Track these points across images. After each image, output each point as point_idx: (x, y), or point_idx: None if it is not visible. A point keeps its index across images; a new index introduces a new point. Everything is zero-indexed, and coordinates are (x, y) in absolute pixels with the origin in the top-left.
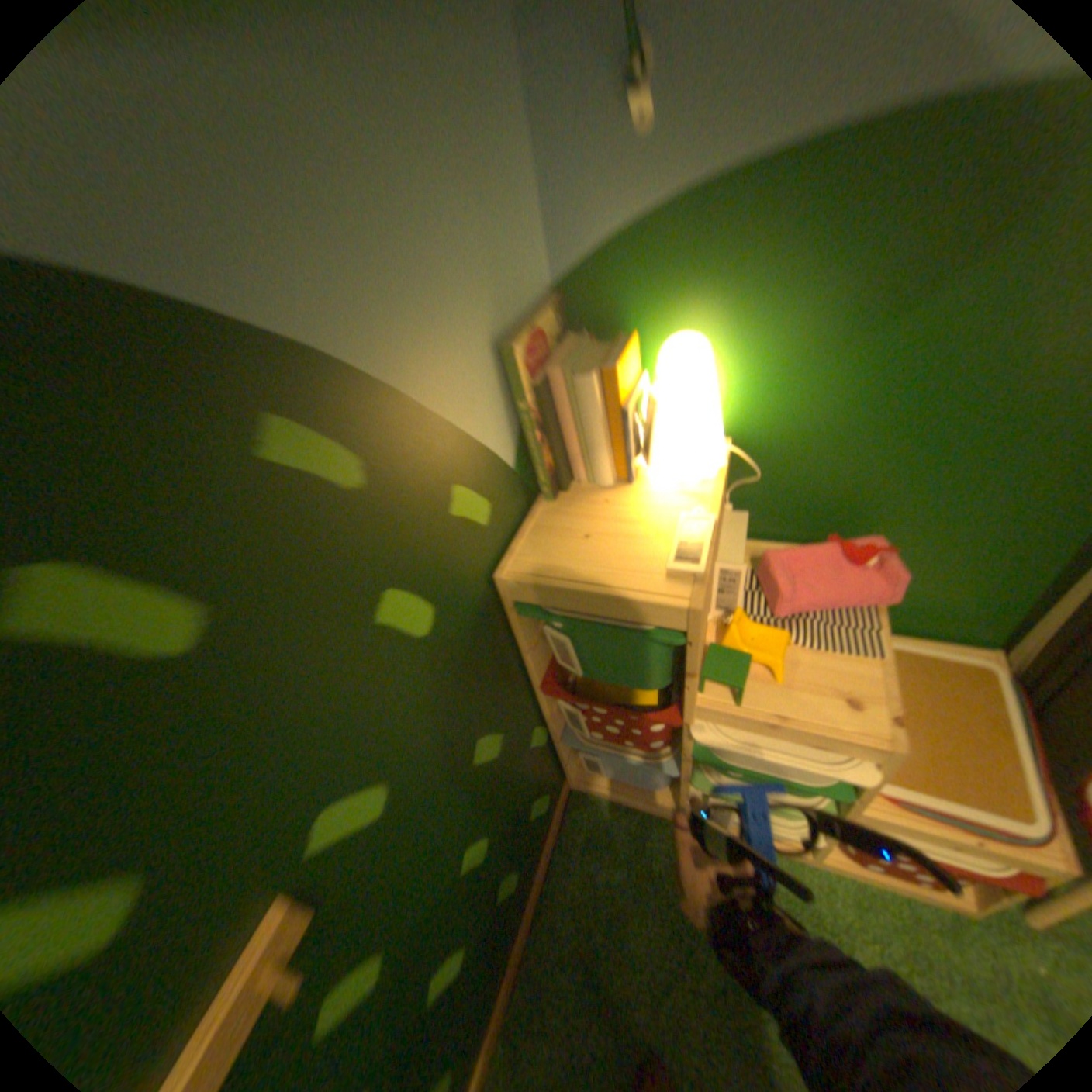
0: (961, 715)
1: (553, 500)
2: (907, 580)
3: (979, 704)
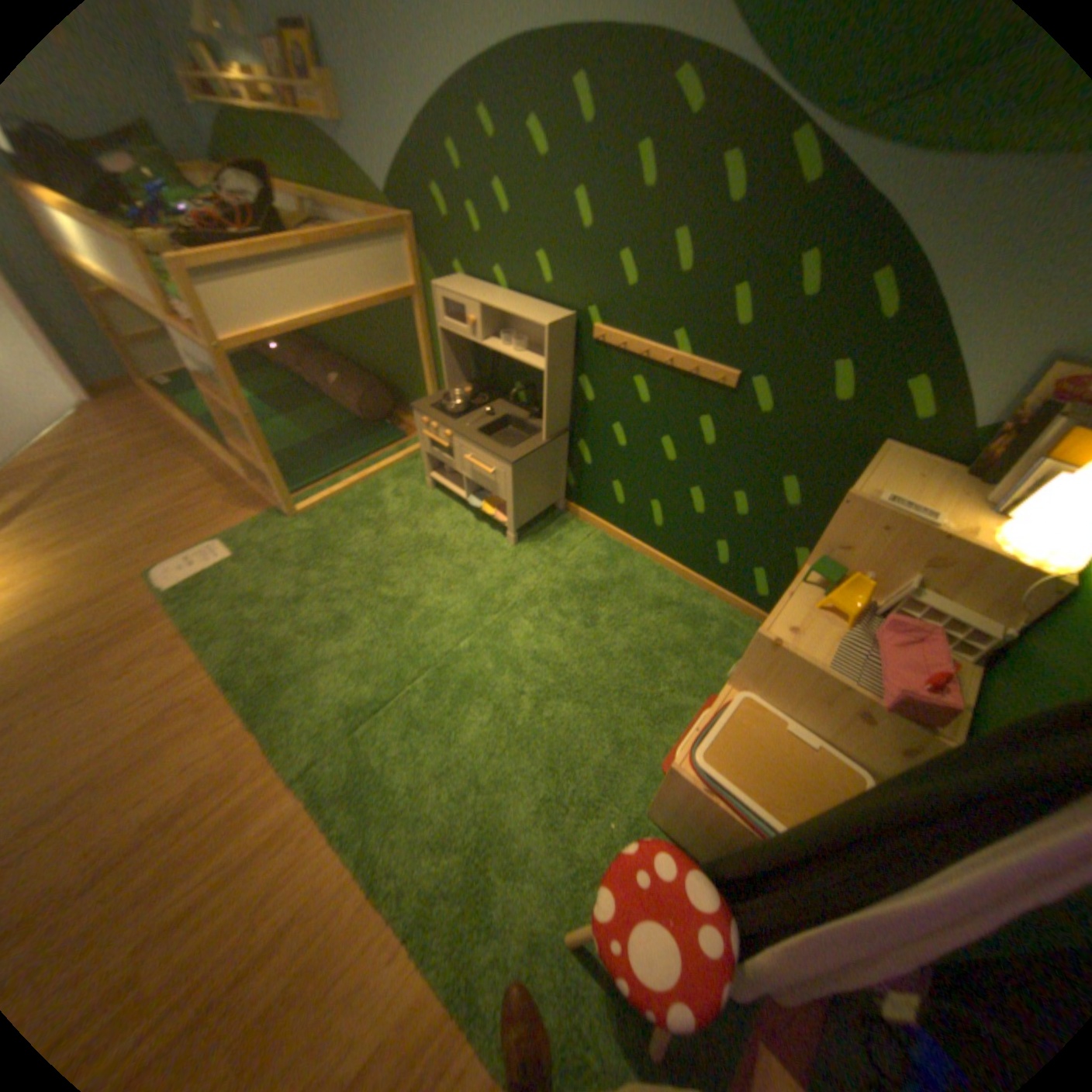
0: (785, 793)
1: (966, 473)
2: (905, 707)
3: (793, 817)
